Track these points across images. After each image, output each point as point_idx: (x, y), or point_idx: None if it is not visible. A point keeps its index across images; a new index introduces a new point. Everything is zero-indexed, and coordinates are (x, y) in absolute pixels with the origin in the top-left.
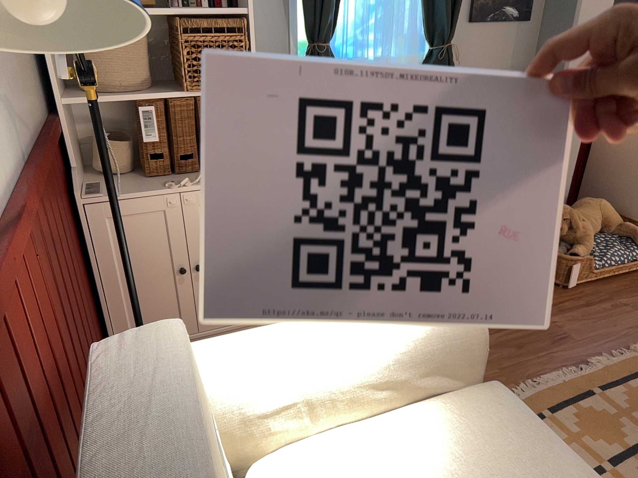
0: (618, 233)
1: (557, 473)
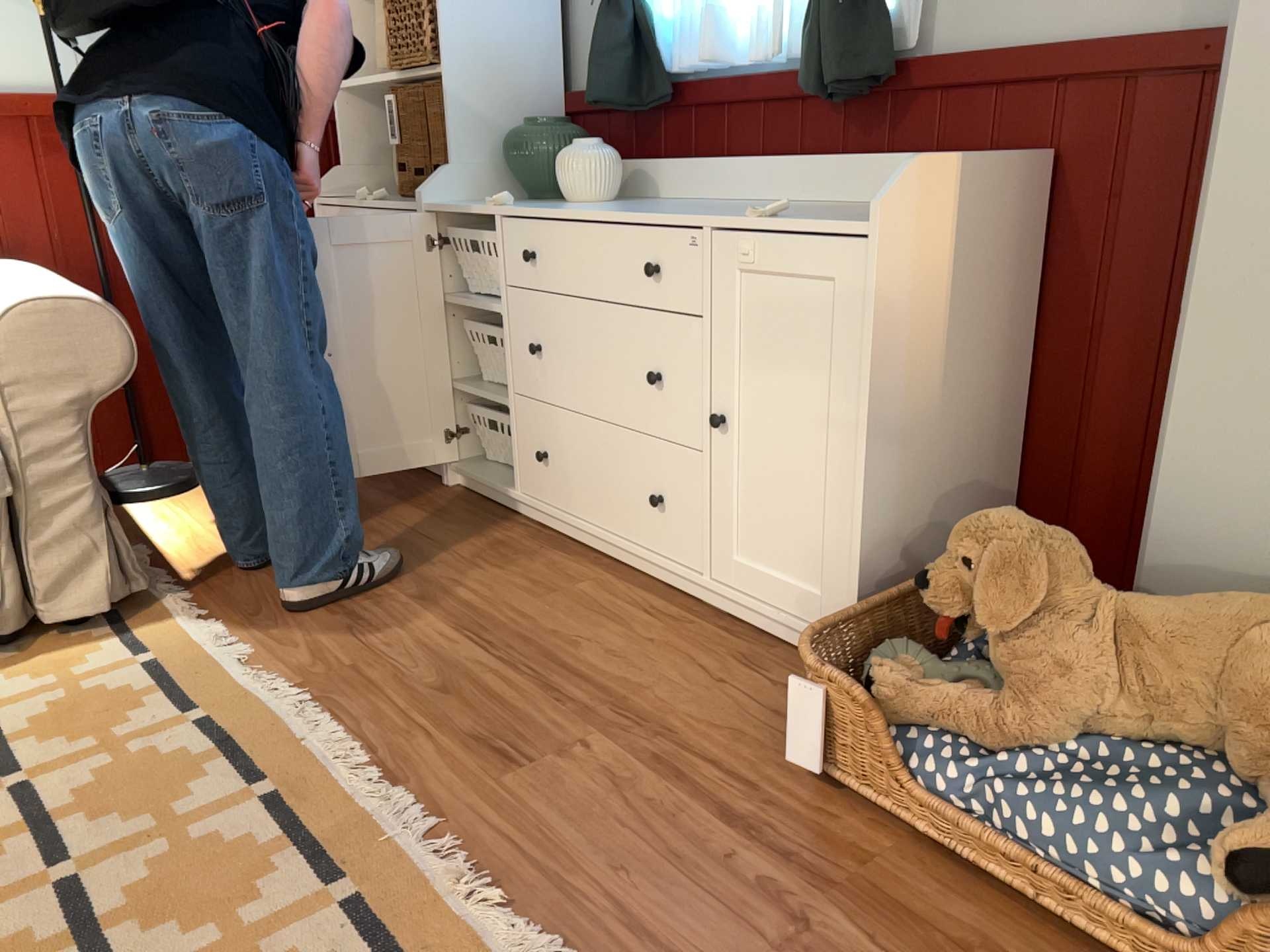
0: (1266, 791)
1: None
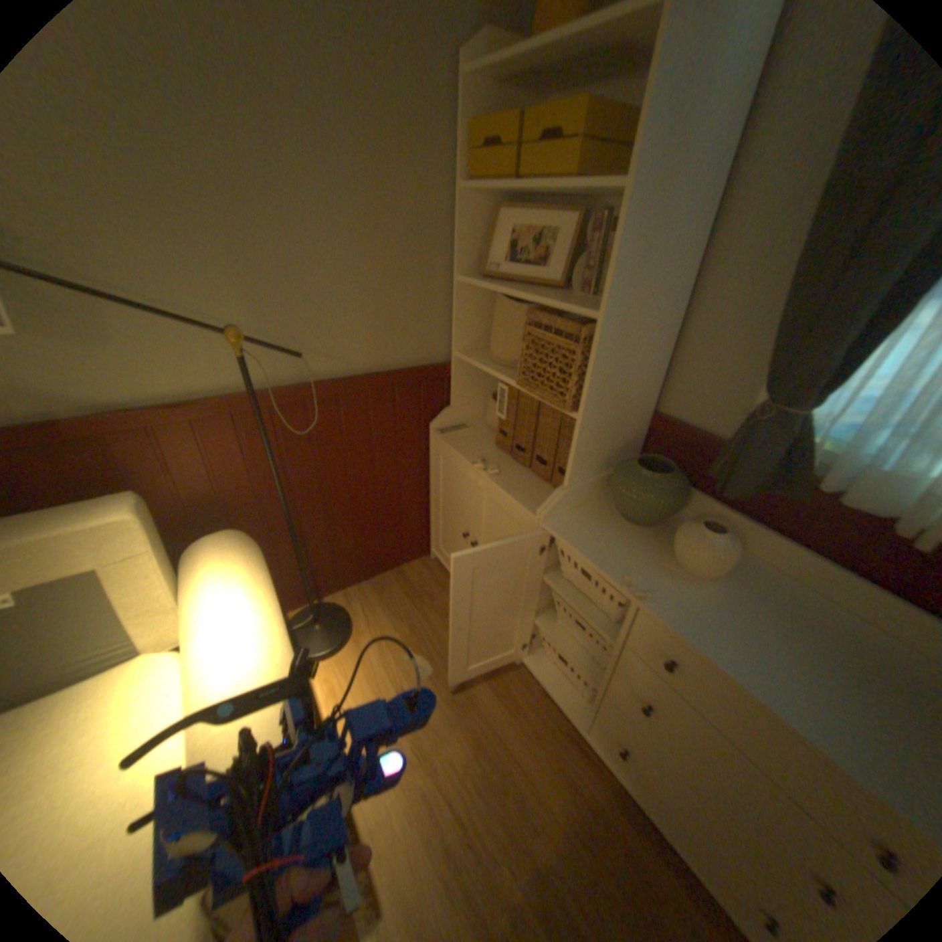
0: None
1: None
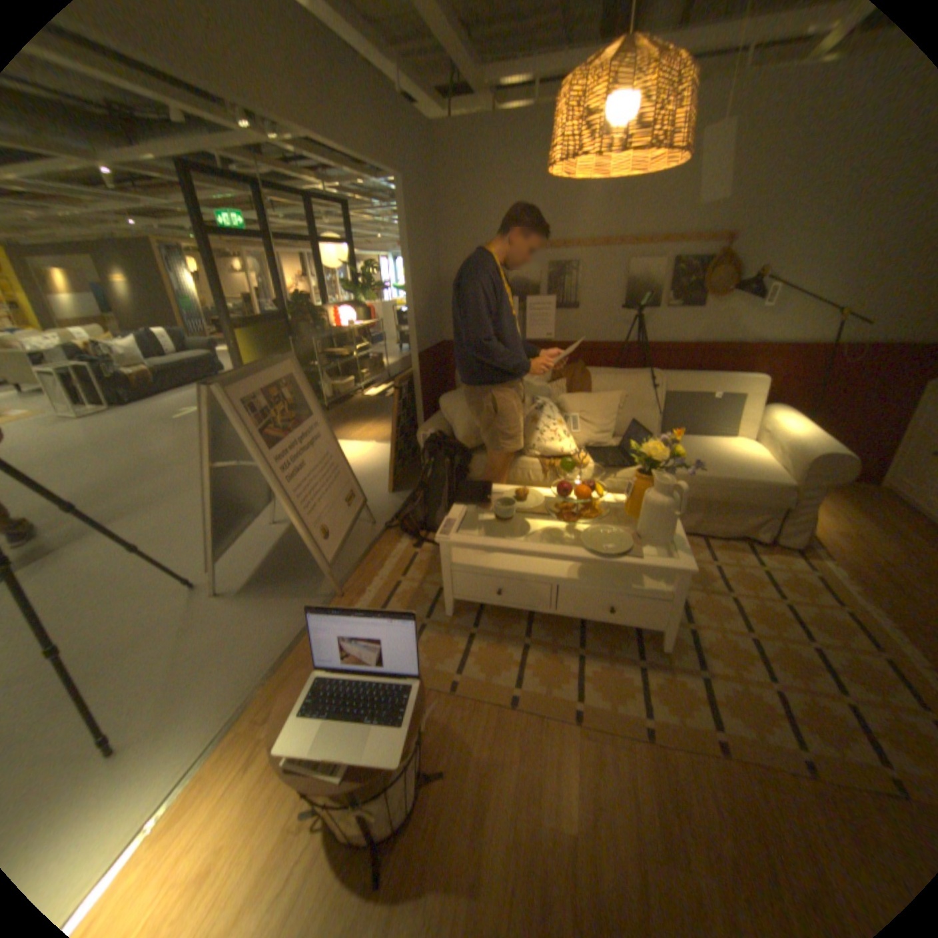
0: None
1: (736, 472)
